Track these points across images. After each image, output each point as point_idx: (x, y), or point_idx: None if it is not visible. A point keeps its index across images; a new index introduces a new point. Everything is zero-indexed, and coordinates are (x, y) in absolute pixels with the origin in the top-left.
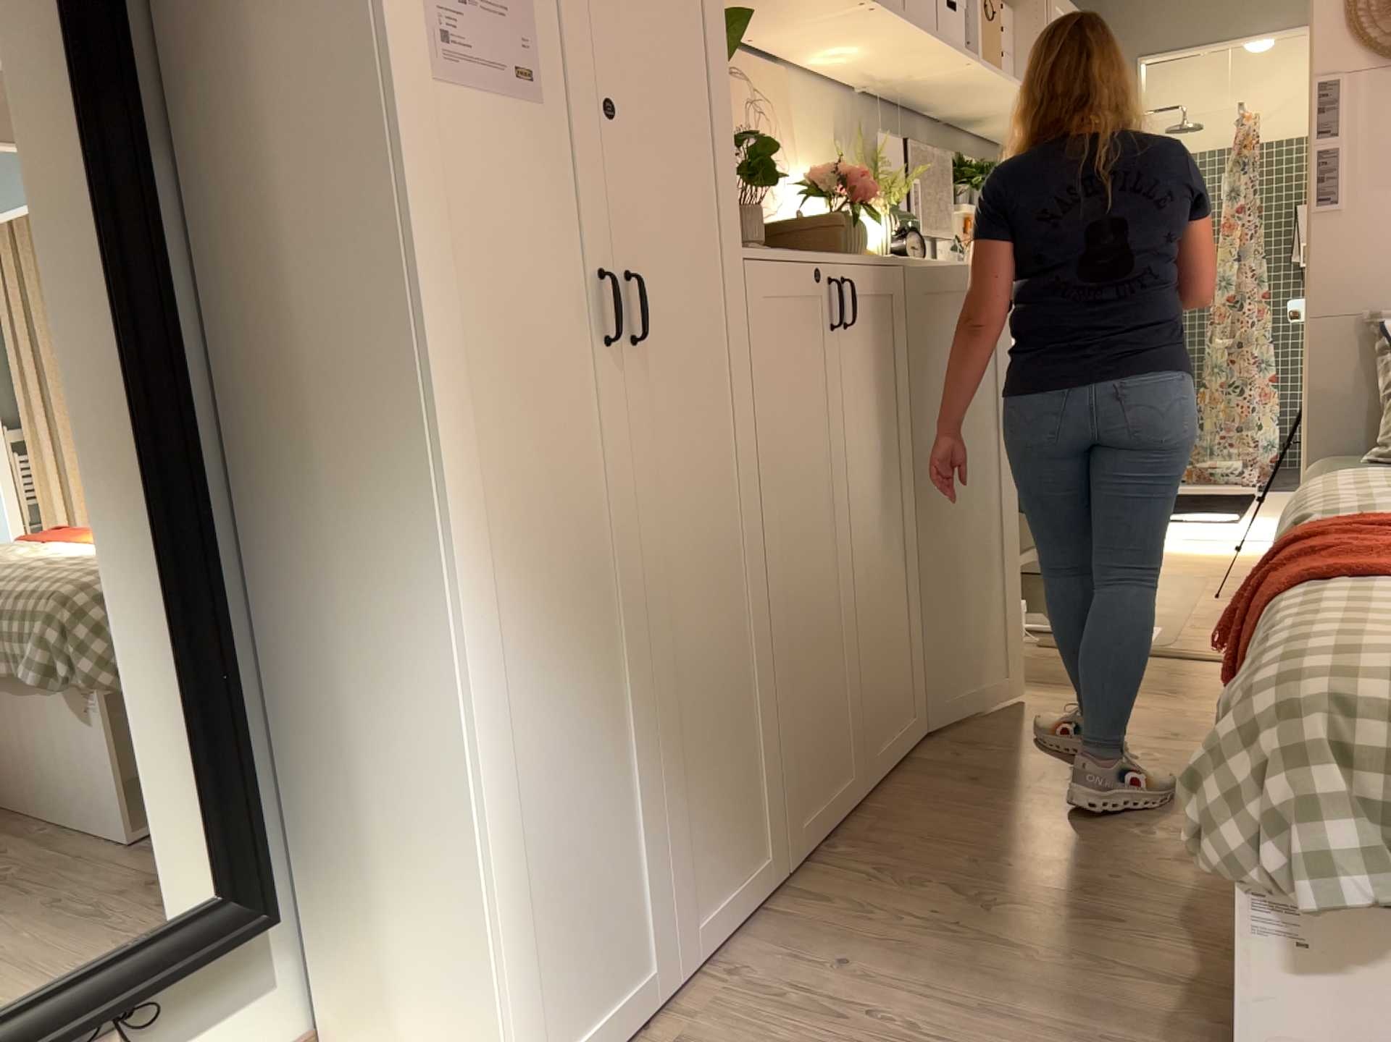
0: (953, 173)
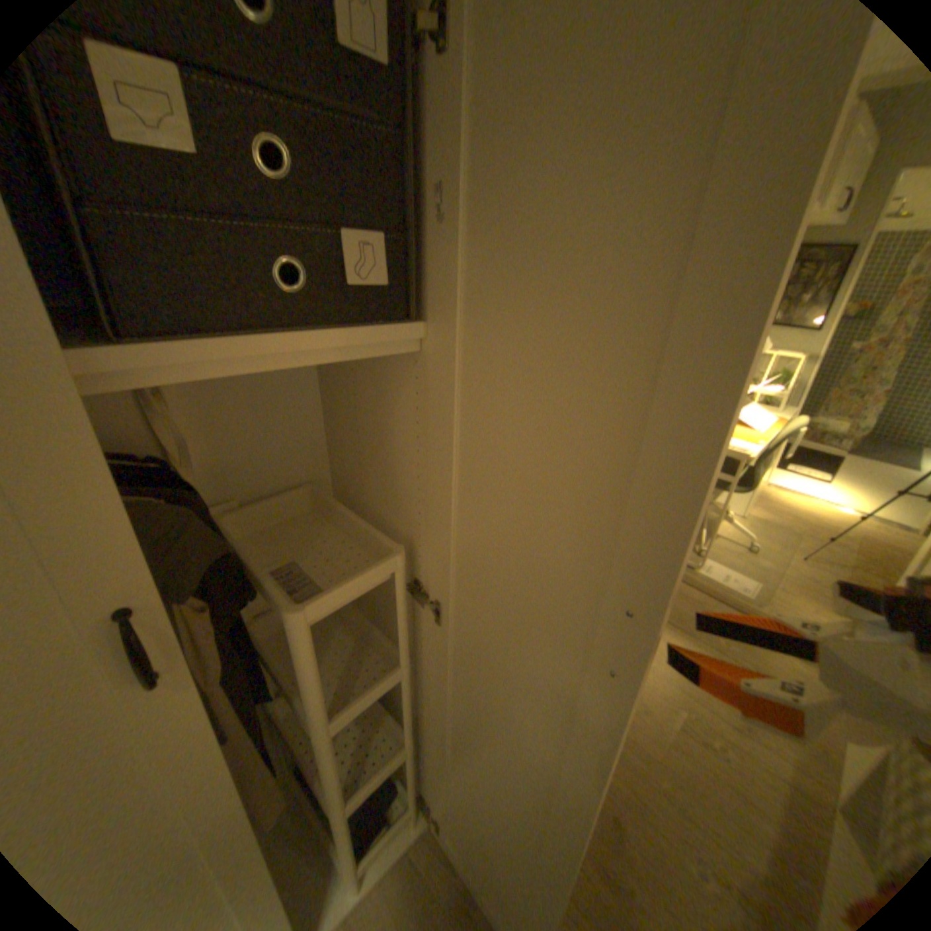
0: None
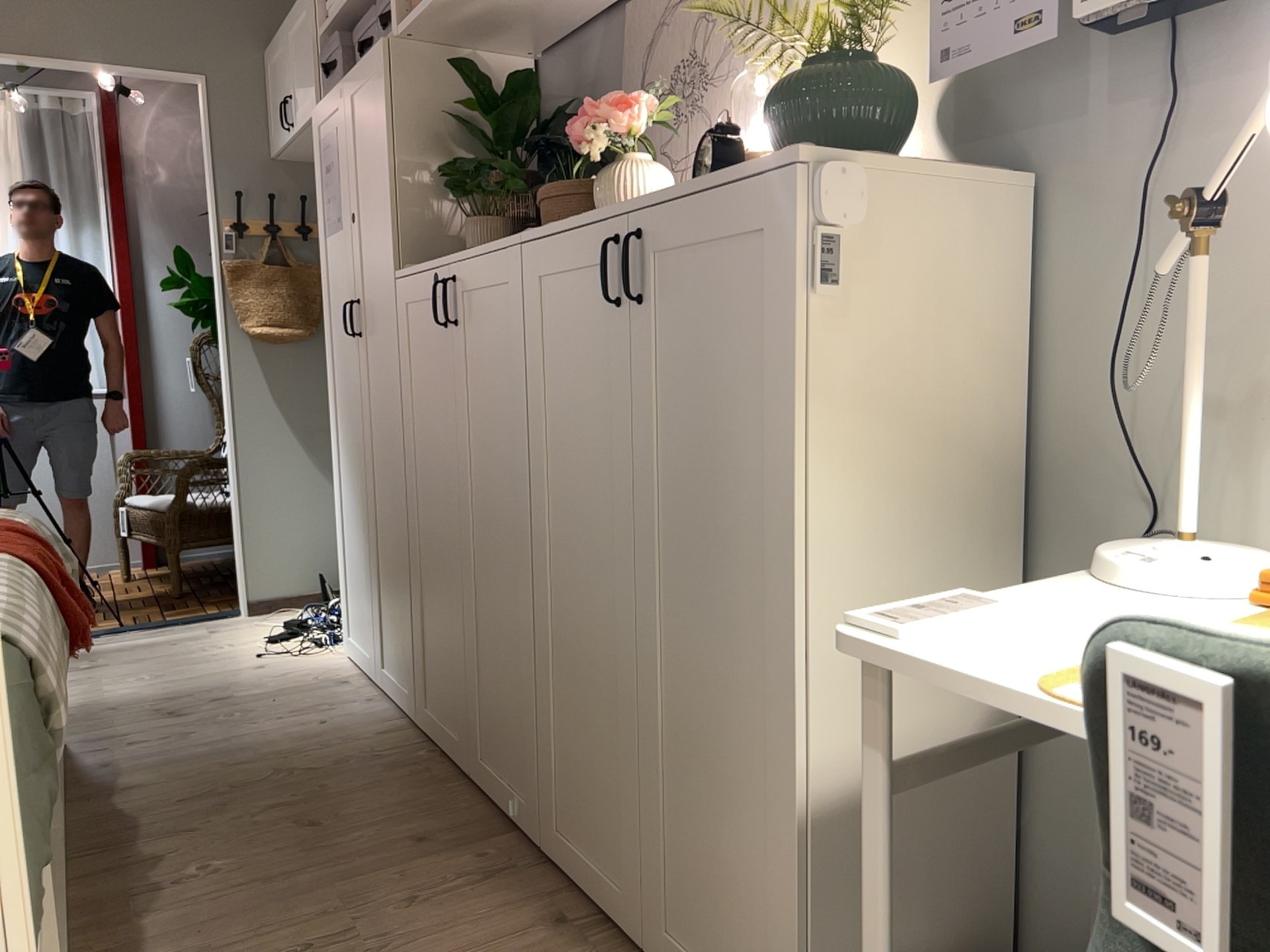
0: None
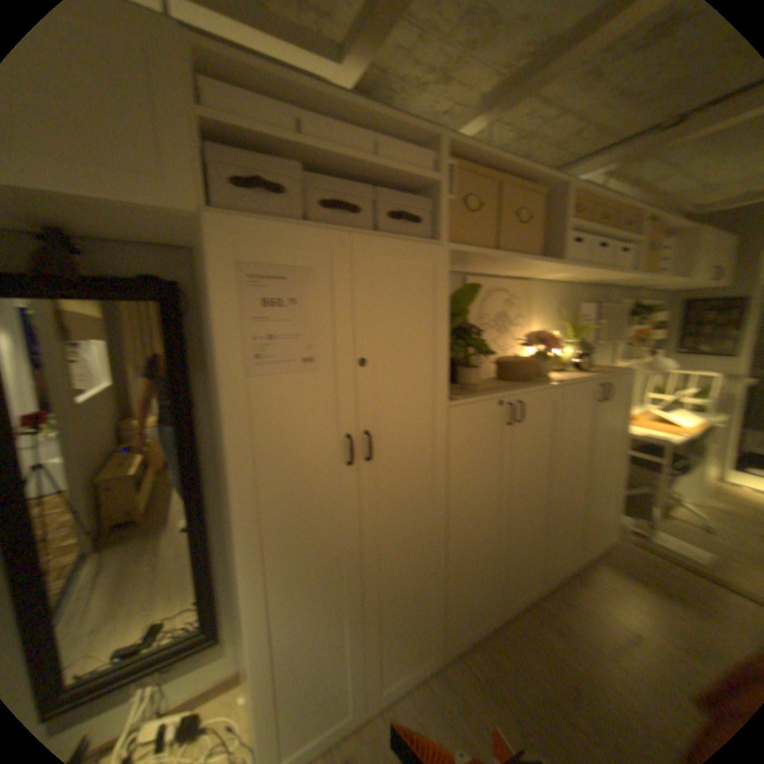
0: (633, 310)
